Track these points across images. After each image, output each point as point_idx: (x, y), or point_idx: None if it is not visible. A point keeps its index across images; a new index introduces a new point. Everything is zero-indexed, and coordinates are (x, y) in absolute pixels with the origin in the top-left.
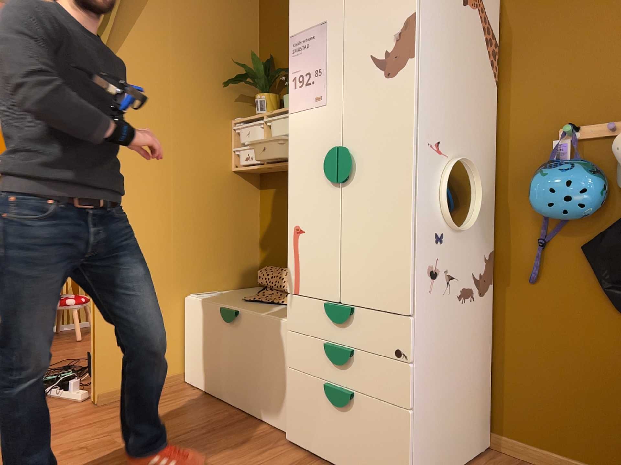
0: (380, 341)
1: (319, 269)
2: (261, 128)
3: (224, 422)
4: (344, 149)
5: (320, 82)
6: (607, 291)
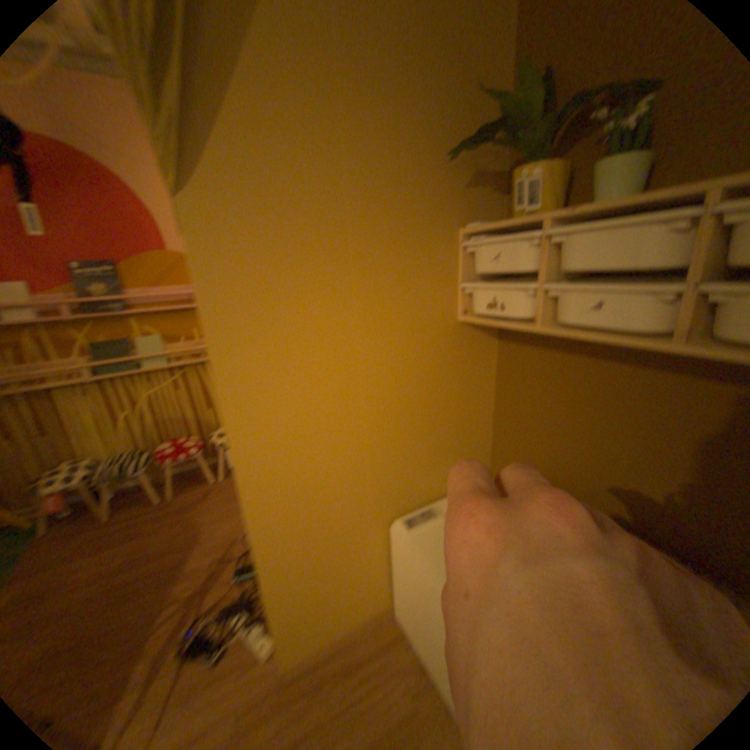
0: None
1: None
2: (532, 245)
3: None
4: None
5: None
6: None
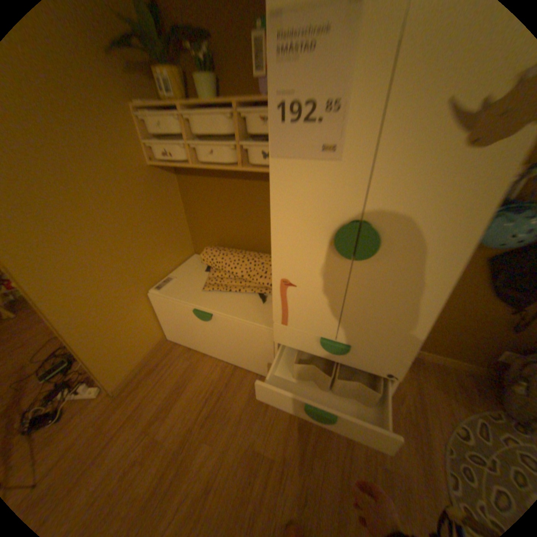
0: (373, 367)
1: (312, 315)
2: (175, 119)
3: (223, 380)
4: (371, 229)
5: (334, 122)
6: (495, 287)
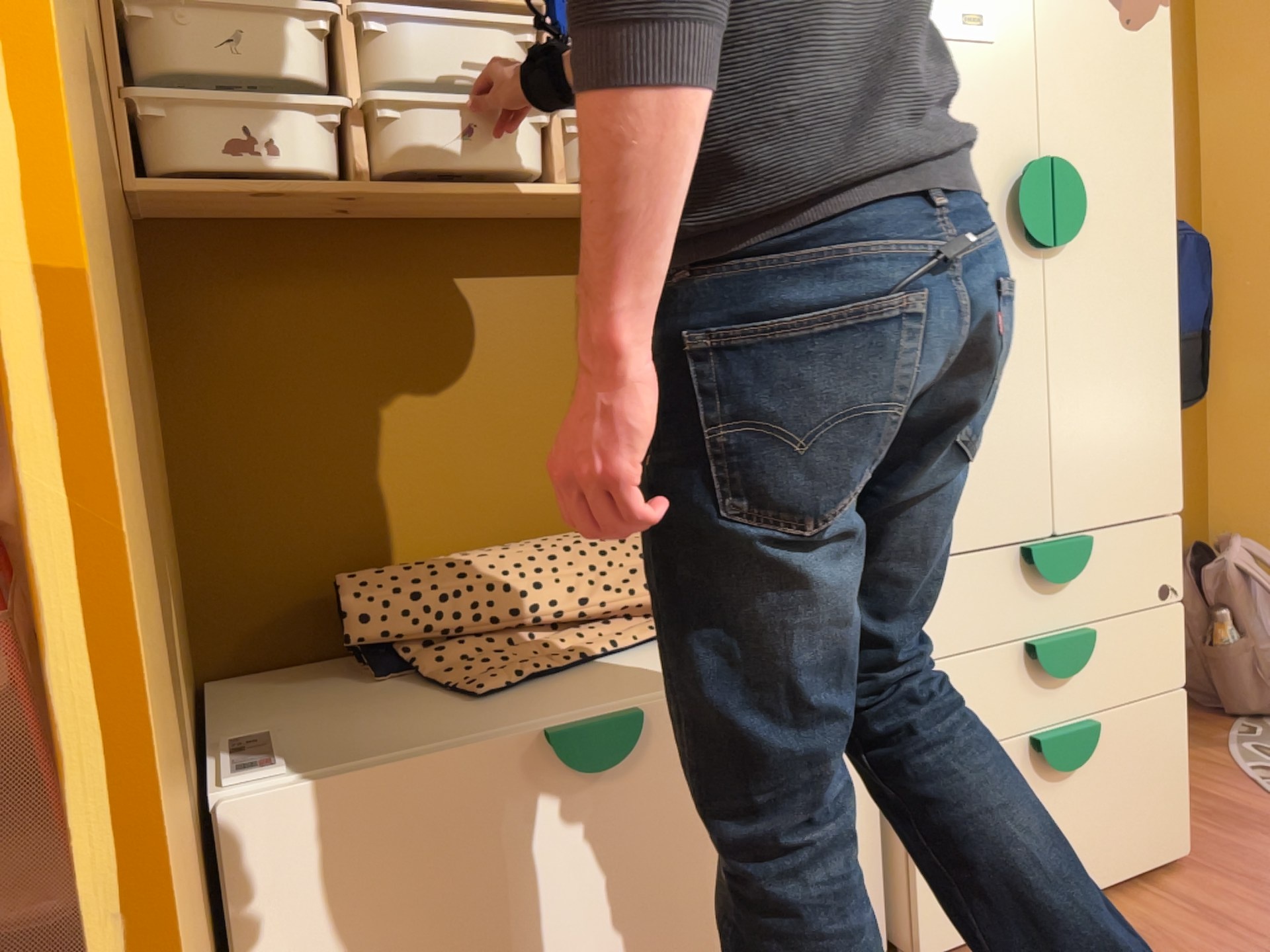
0: (1134, 583)
1: (997, 470)
2: (315, 37)
3: None
4: (1069, 168)
5: None
6: None
